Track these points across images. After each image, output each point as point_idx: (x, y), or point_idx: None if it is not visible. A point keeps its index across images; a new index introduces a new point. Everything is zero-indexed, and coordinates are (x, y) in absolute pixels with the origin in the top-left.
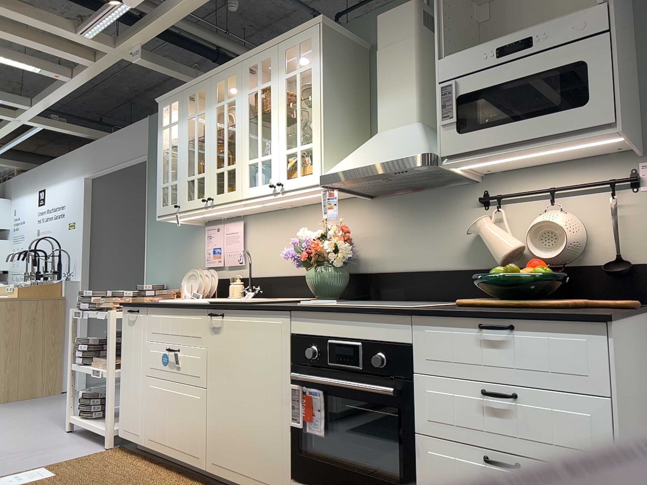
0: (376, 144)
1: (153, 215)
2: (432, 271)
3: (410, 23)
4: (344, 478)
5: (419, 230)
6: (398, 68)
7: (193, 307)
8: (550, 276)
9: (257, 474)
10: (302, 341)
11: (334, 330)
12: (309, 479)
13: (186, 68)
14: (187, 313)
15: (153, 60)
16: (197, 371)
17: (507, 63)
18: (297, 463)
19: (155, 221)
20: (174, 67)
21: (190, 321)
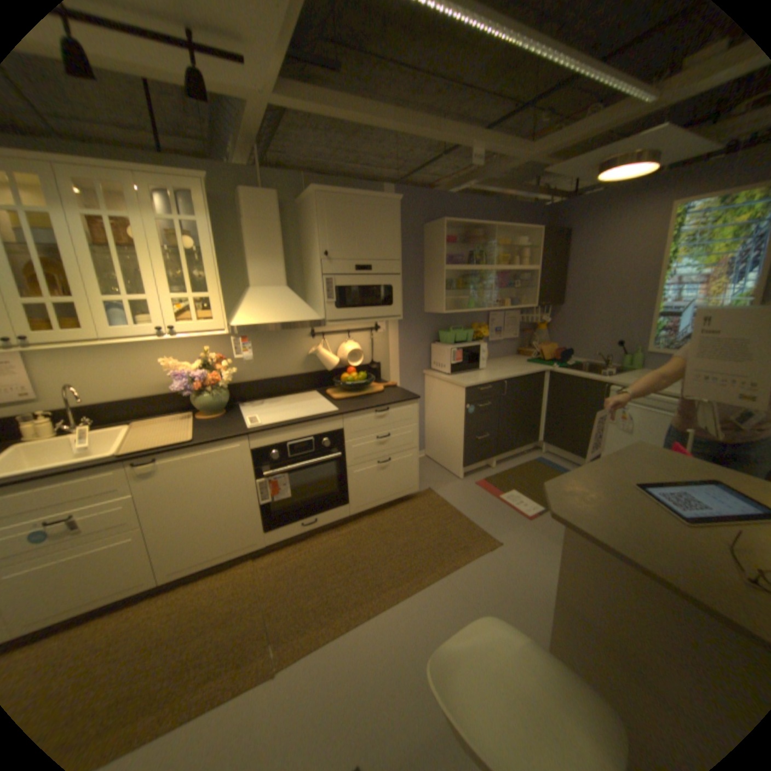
0: (266, 301)
1: None
2: (283, 376)
3: (275, 207)
4: (305, 508)
5: (270, 351)
6: (267, 240)
7: (96, 466)
8: (362, 376)
9: (229, 549)
10: (263, 449)
11: (291, 435)
12: (280, 523)
13: None
14: (79, 474)
15: None
16: (121, 519)
17: (359, 273)
18: (268, 521)
19: None
20: None
21: (91, 481)
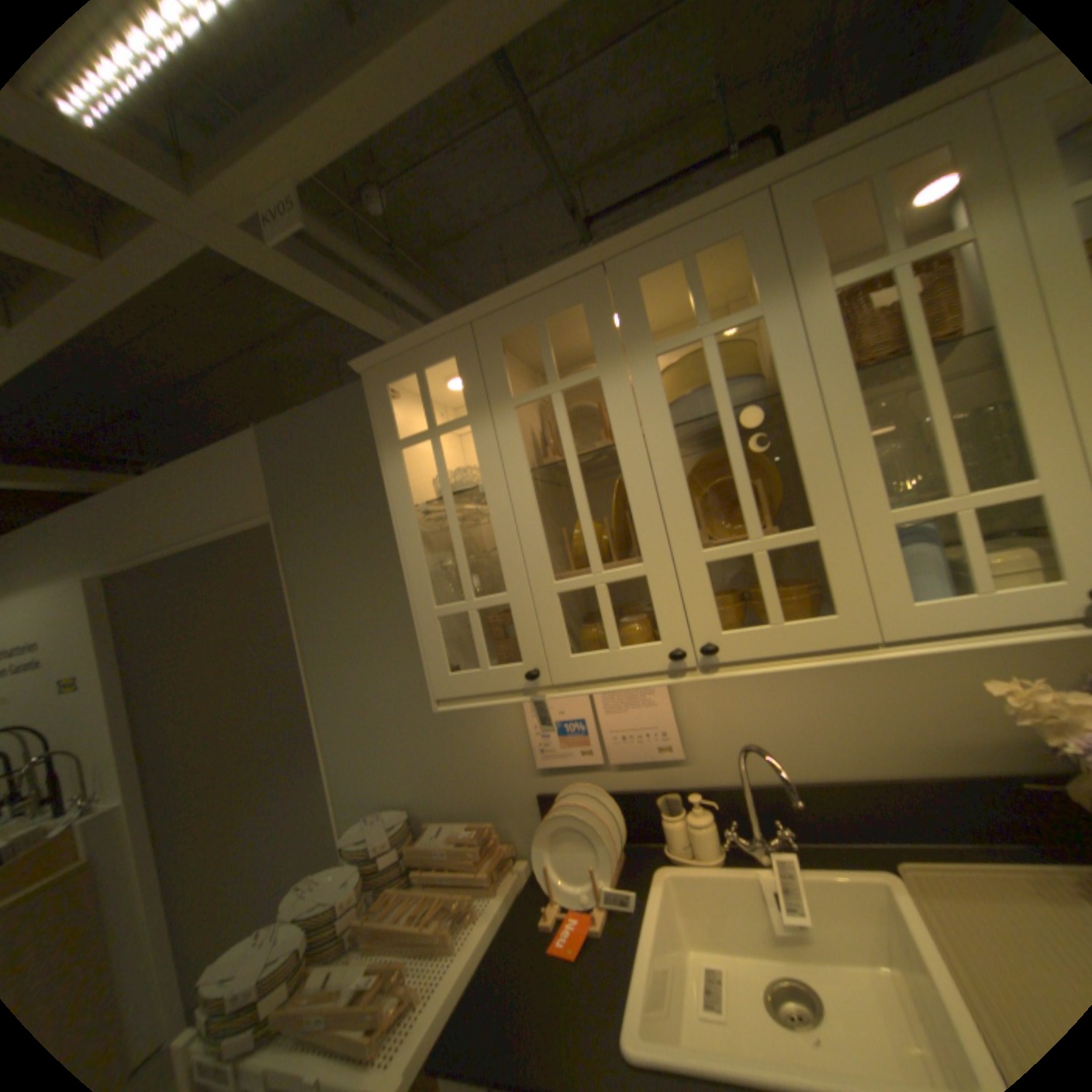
0: None
1: (319, 651)
2: None
3: None
4: None
5: None
6: None
7: None
8: None
9: None
10: None
11: None
12: None
13: (371, 290)
14: None
15: (297, 253)
16: None
17: None
18: None
19: (329, 663)
20: (347, 283)
21: None
